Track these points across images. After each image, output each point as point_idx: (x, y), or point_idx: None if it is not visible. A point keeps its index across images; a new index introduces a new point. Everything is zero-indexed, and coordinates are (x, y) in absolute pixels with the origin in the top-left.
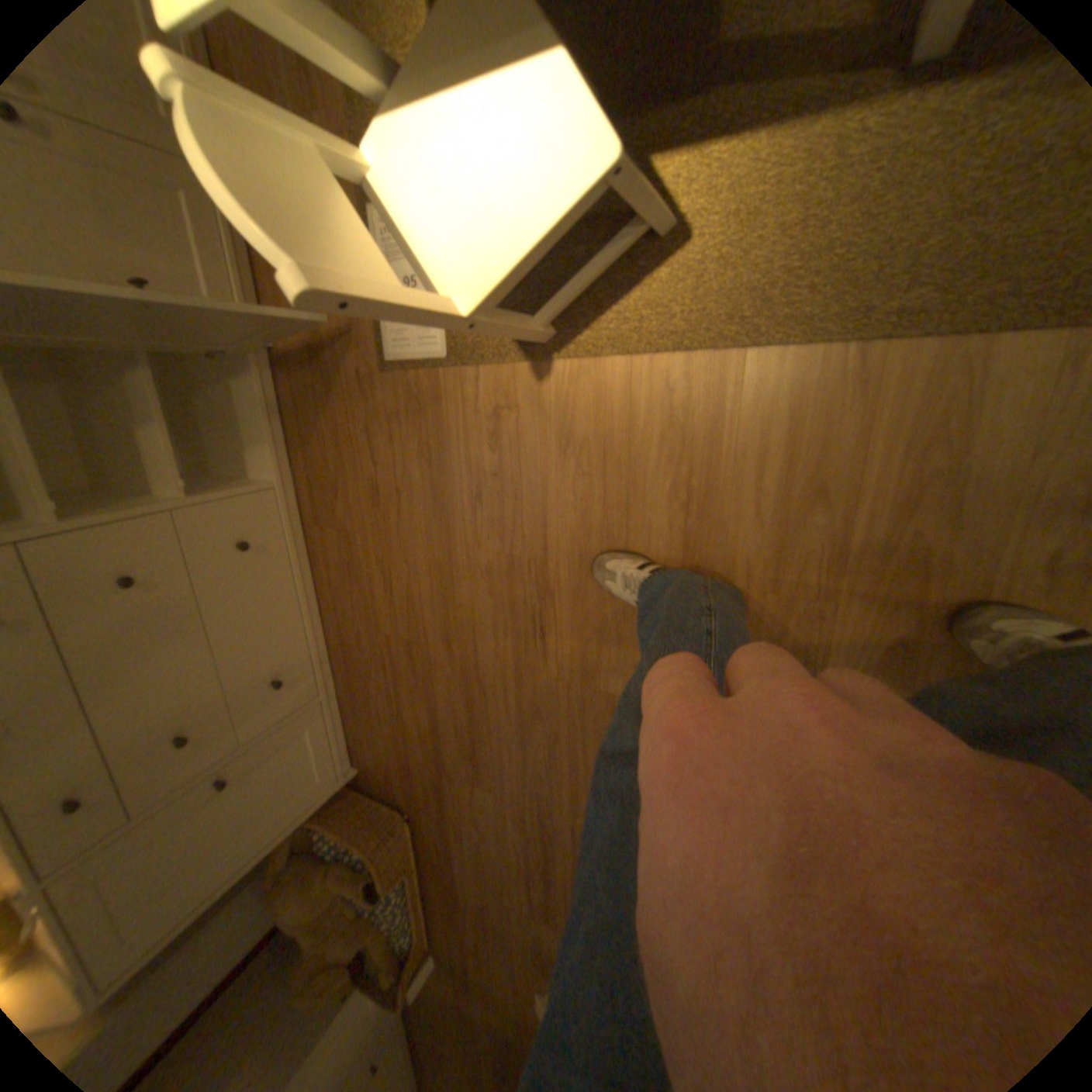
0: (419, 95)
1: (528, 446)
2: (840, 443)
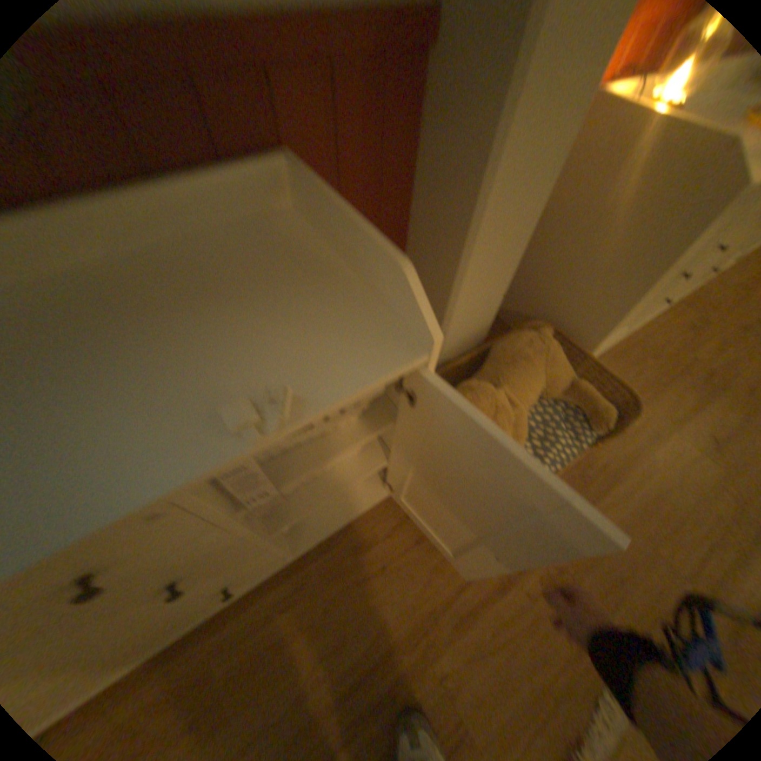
0: None
1: None
2: None
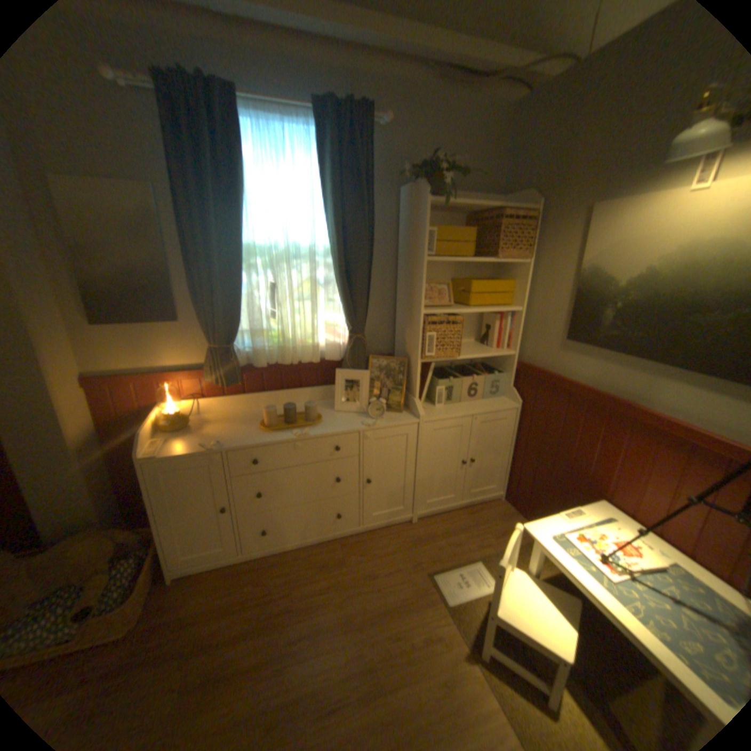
0: (539, 591)
1: (436, 668)
2: None
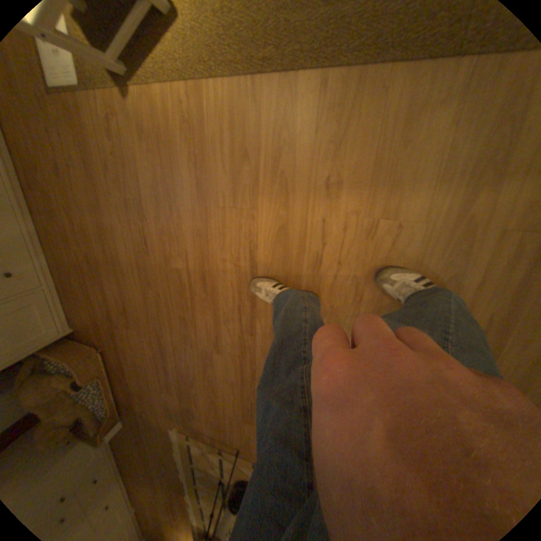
0: None
1: (122, 136)
2: (249, 128)
